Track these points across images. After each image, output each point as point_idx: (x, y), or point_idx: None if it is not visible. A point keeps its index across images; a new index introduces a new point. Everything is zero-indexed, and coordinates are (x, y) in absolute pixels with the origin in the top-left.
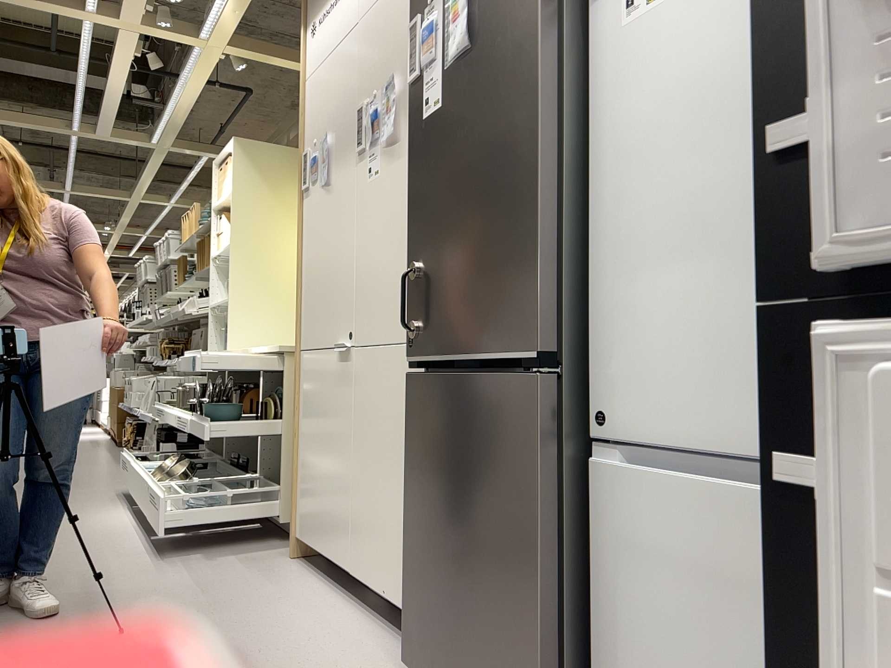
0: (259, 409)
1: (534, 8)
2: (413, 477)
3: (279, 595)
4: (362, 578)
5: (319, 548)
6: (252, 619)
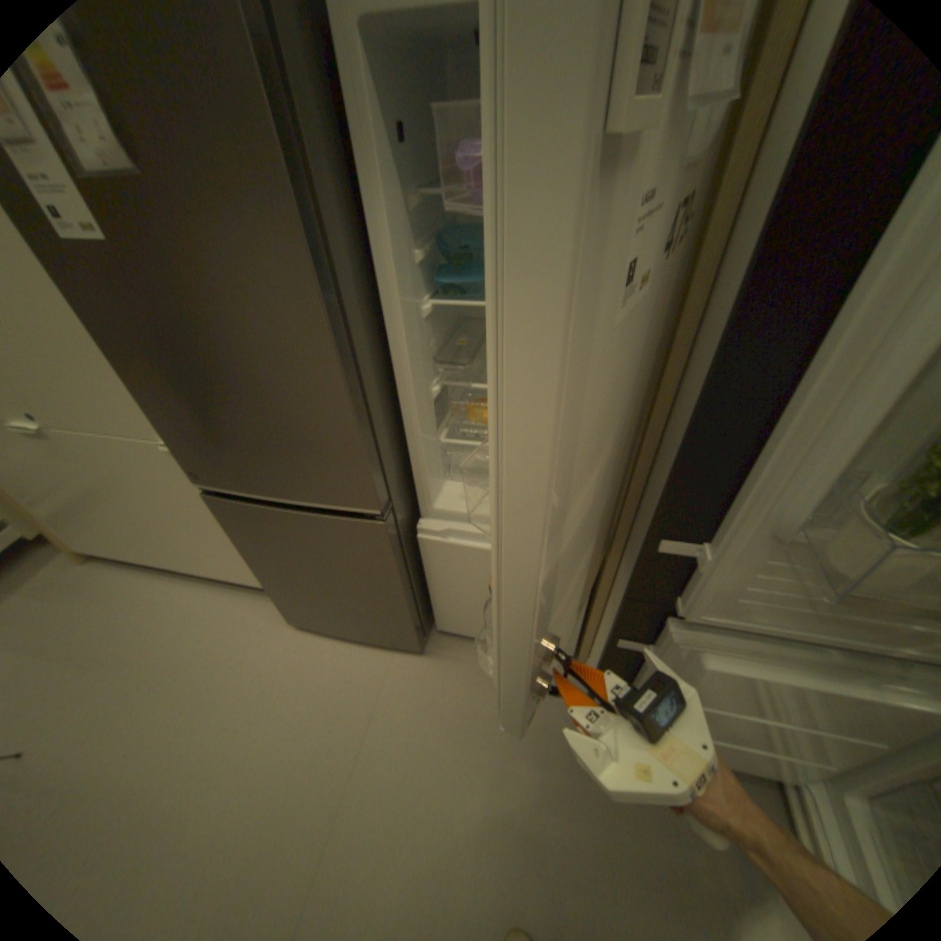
0: None
1: (273, 174)
2: (251, 553)
3: (119, 612)
4: (193, 572)
5: (118, 558)
6: (124, 651)
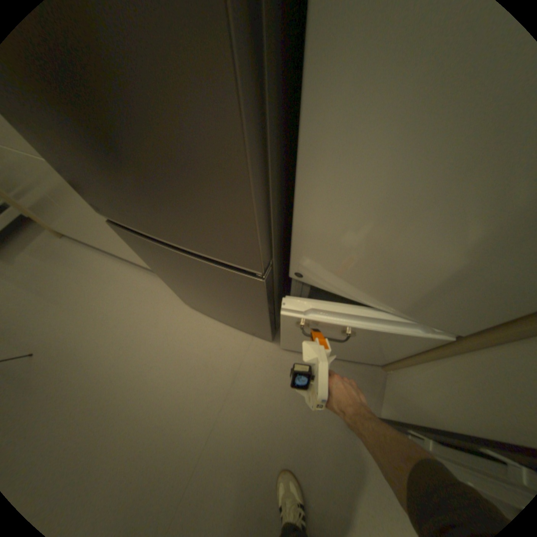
0: None
1: None
2: (154, 266)
3: (83, 275)
4: (125, 258)
5: (78, 239)
6: (86, 301)
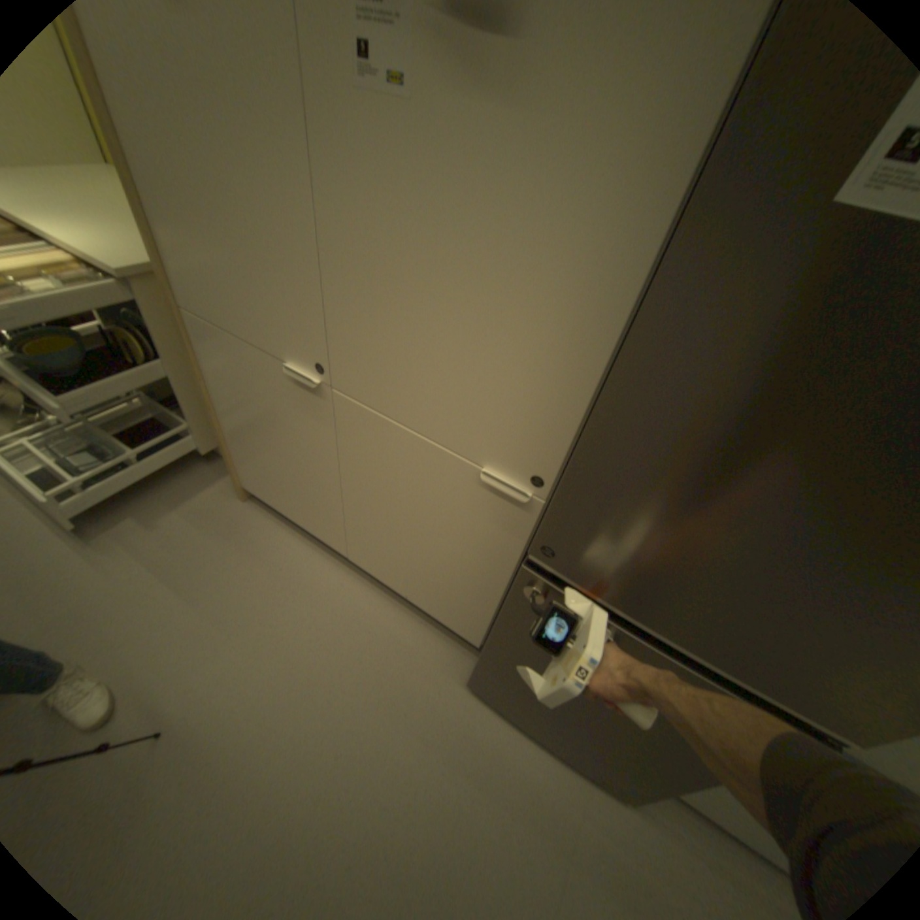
0: (97, 316)
1: None
2: (517, 634)
3: (277, 580)
4: (369, 570)
5: (290, 516)
6: (279, 637)
